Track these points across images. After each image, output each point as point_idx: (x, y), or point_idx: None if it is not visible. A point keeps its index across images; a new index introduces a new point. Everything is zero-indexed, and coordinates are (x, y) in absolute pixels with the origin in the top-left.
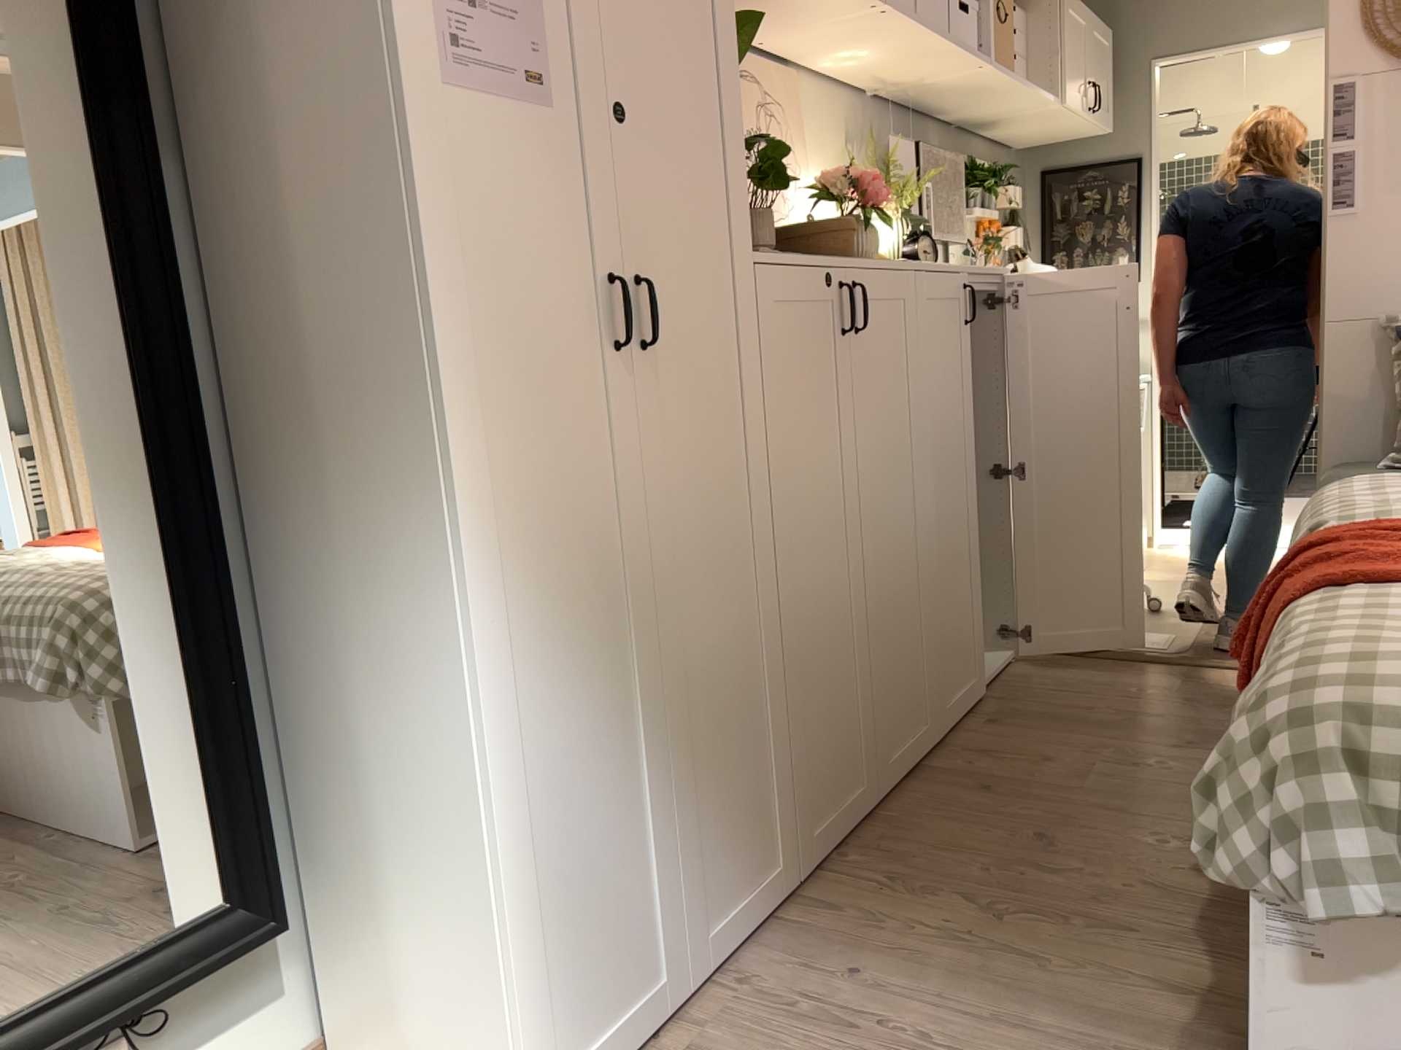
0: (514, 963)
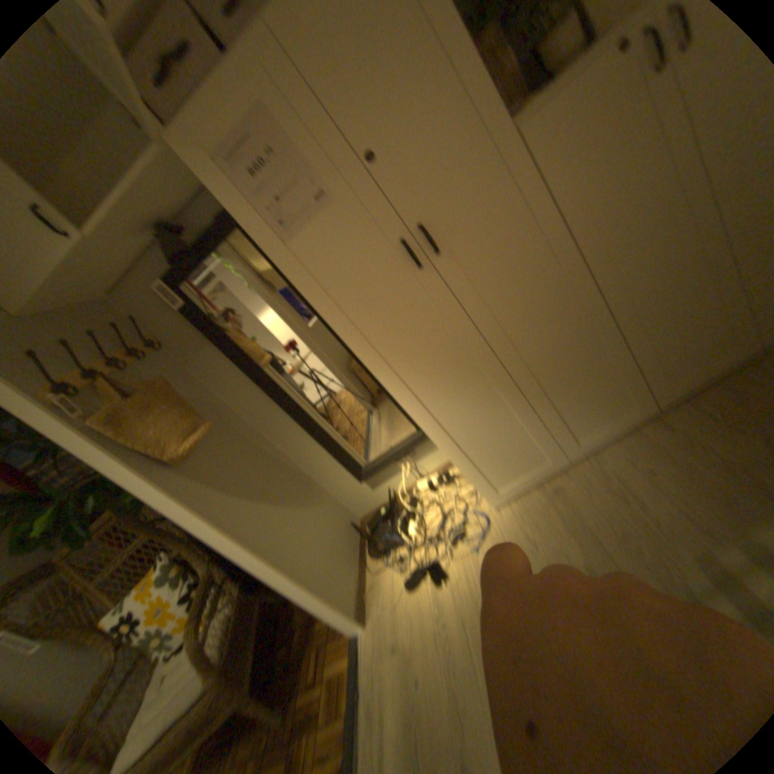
0: (466, 466)
